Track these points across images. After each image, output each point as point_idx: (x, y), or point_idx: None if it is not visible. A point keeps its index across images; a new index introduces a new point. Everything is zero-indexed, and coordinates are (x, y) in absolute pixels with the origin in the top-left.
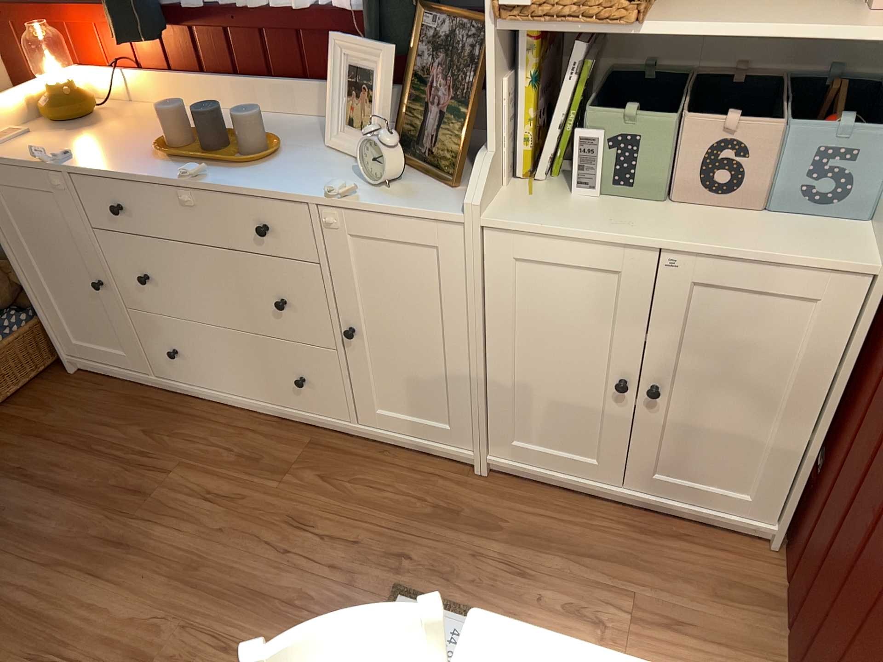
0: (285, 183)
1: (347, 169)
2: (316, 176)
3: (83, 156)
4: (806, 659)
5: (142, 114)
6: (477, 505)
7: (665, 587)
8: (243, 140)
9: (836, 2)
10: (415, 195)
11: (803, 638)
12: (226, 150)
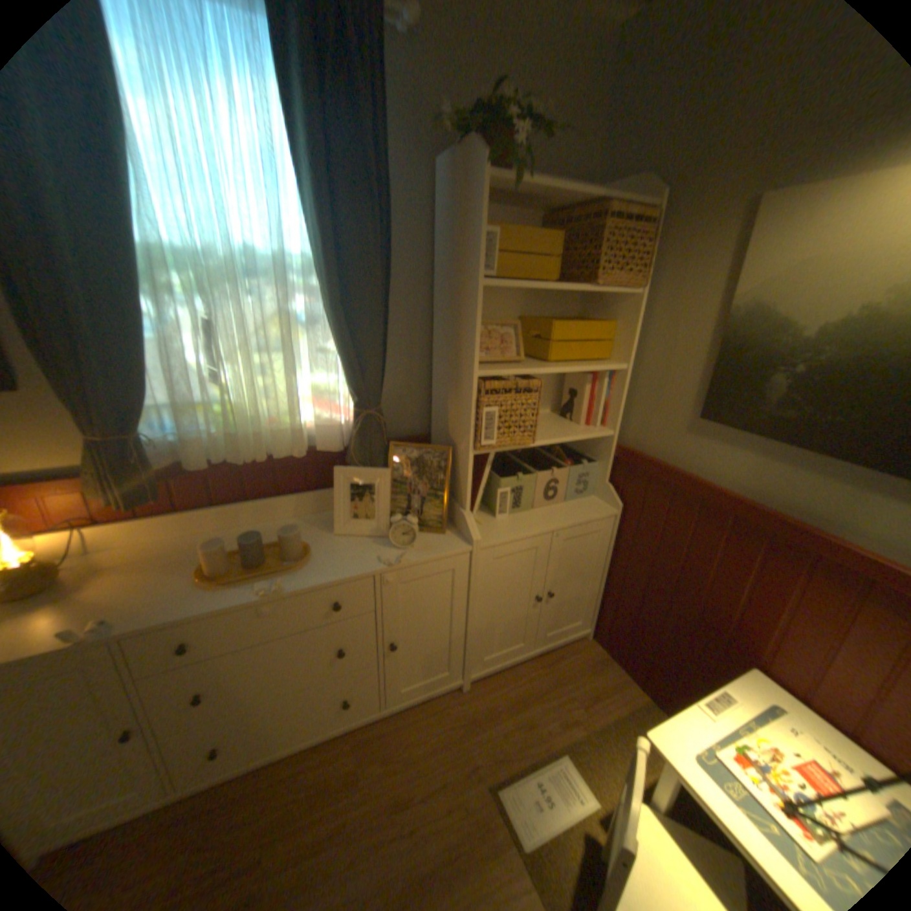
0: (347, 570)
1: (369, 546)
2: (359, 557)
3: (120, 619)
4: (646, 677)
5: (117, 560)
6: (478, 710)
7: (578, 687)
8: (282, 552)
9: (560, 423)
10: (432, 547)
11: (638, 670)
12: (267, 563)
